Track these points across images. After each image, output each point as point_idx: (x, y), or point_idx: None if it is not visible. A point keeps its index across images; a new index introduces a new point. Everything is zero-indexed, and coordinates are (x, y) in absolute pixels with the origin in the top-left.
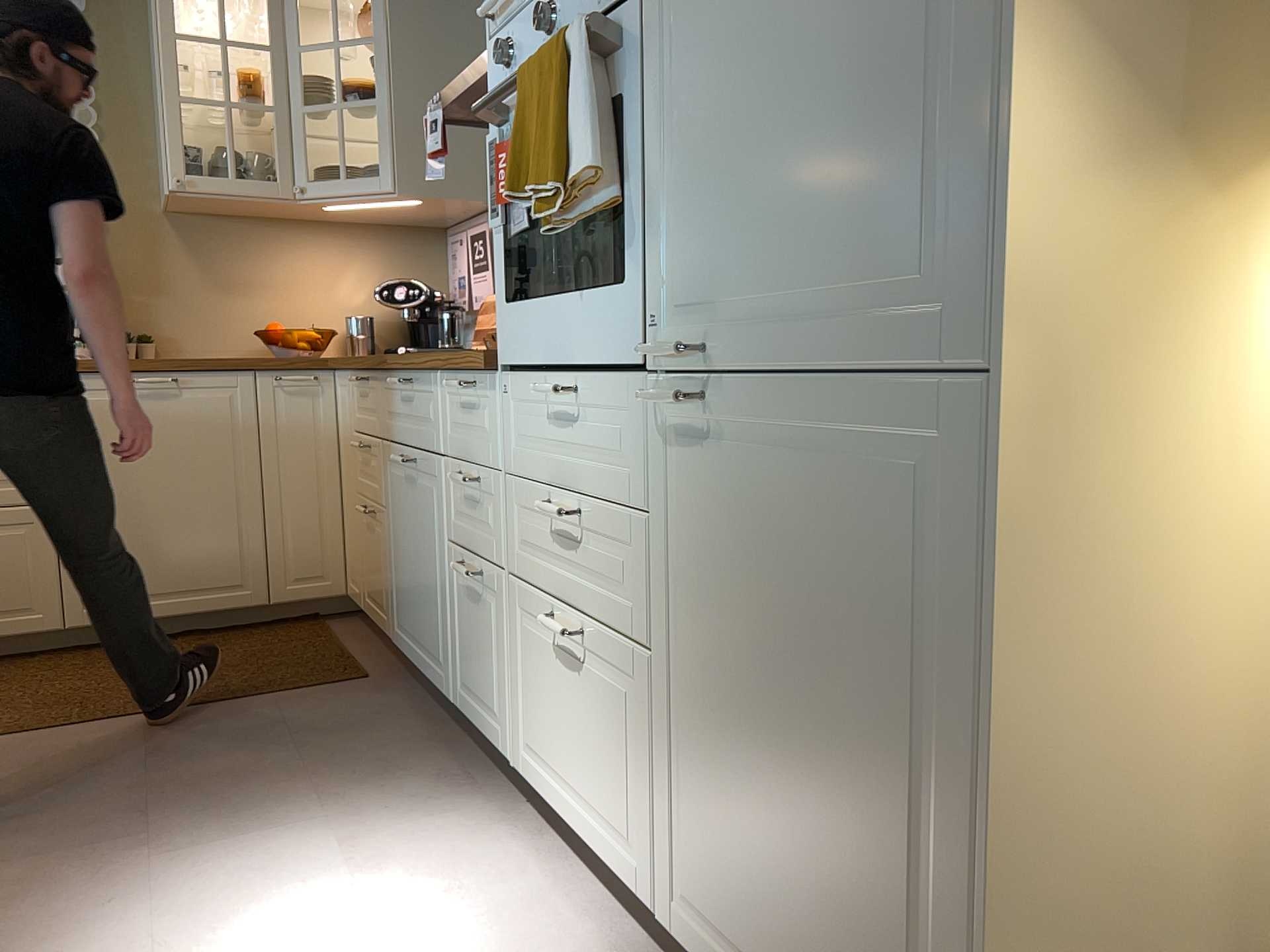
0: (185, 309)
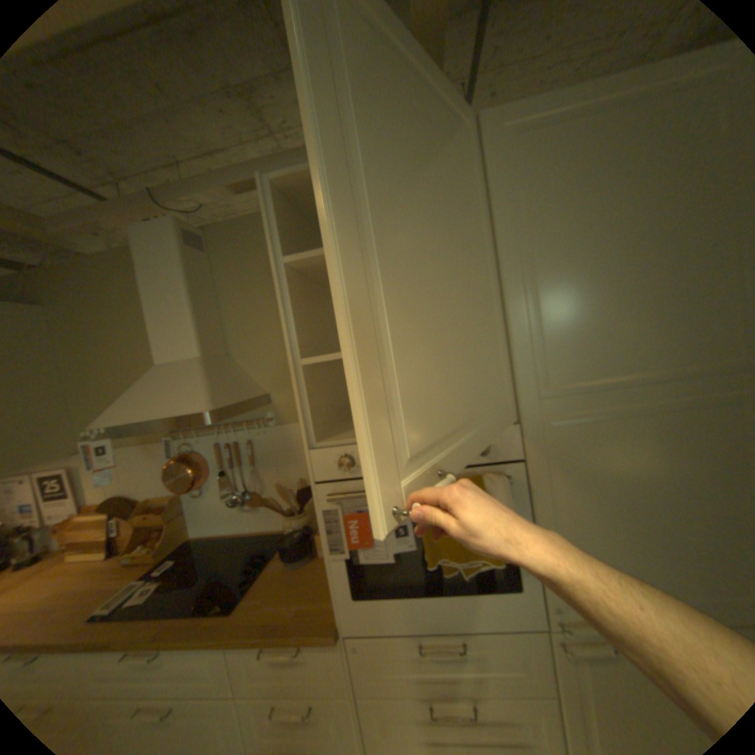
0: None
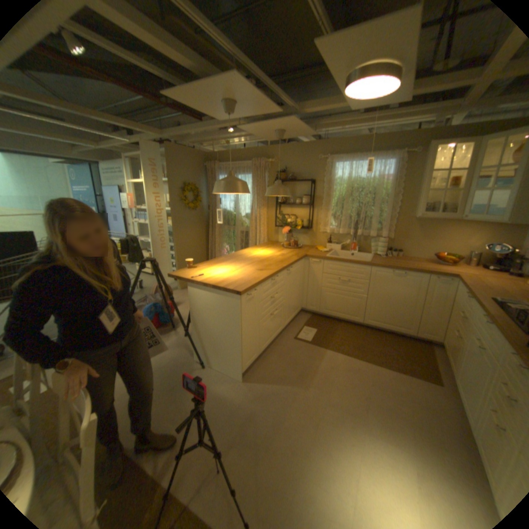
0: (414, 243)
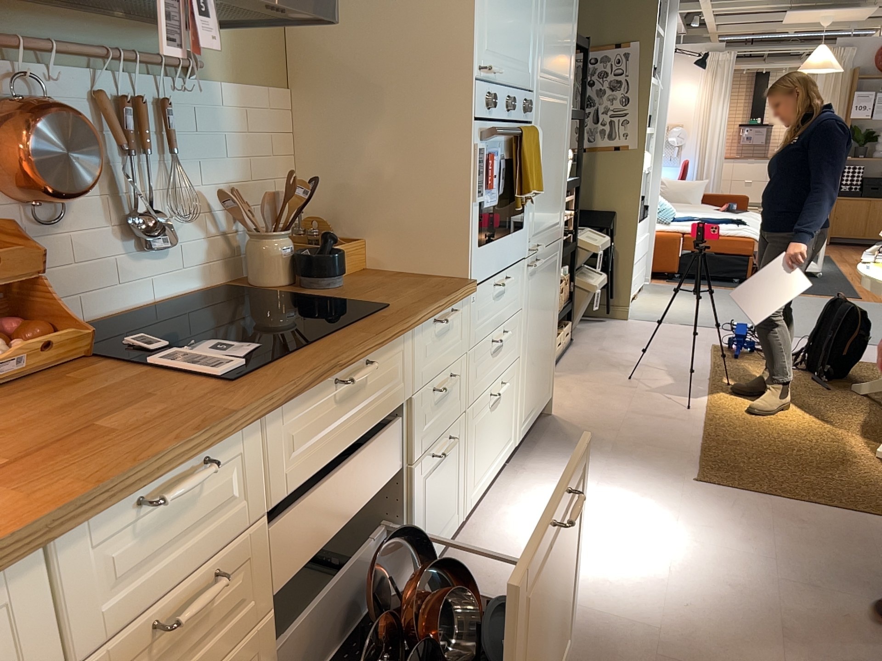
0: None
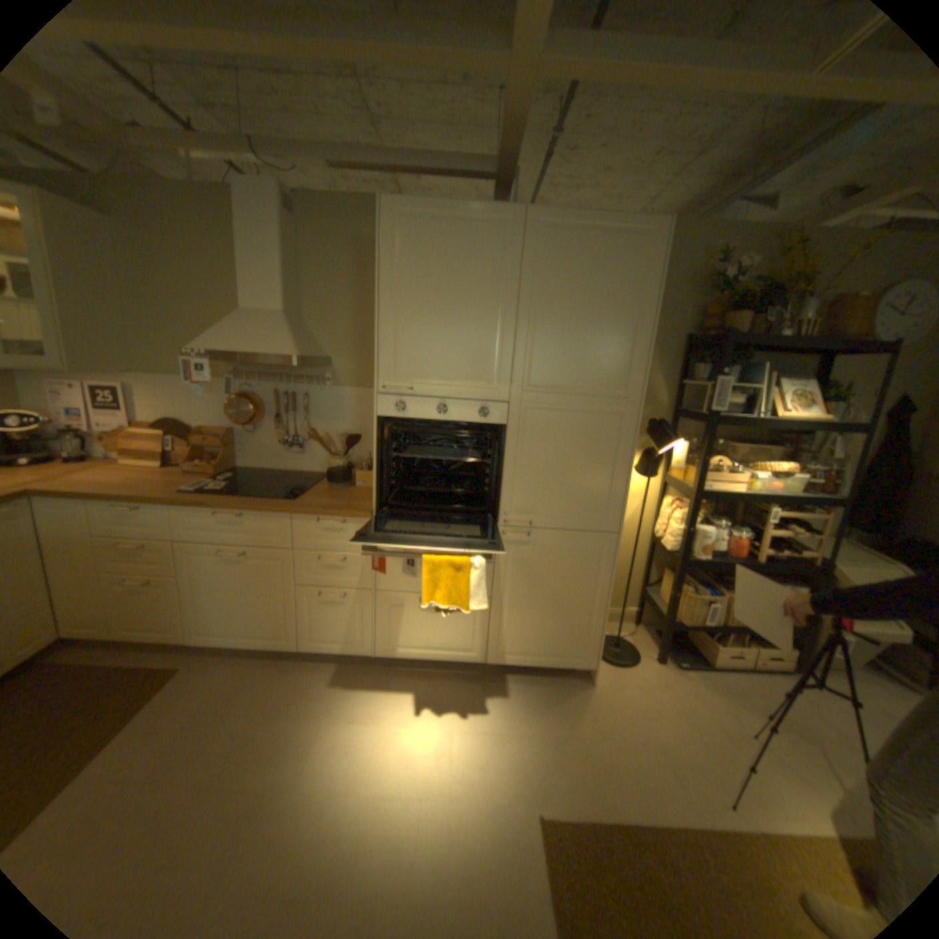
0: None
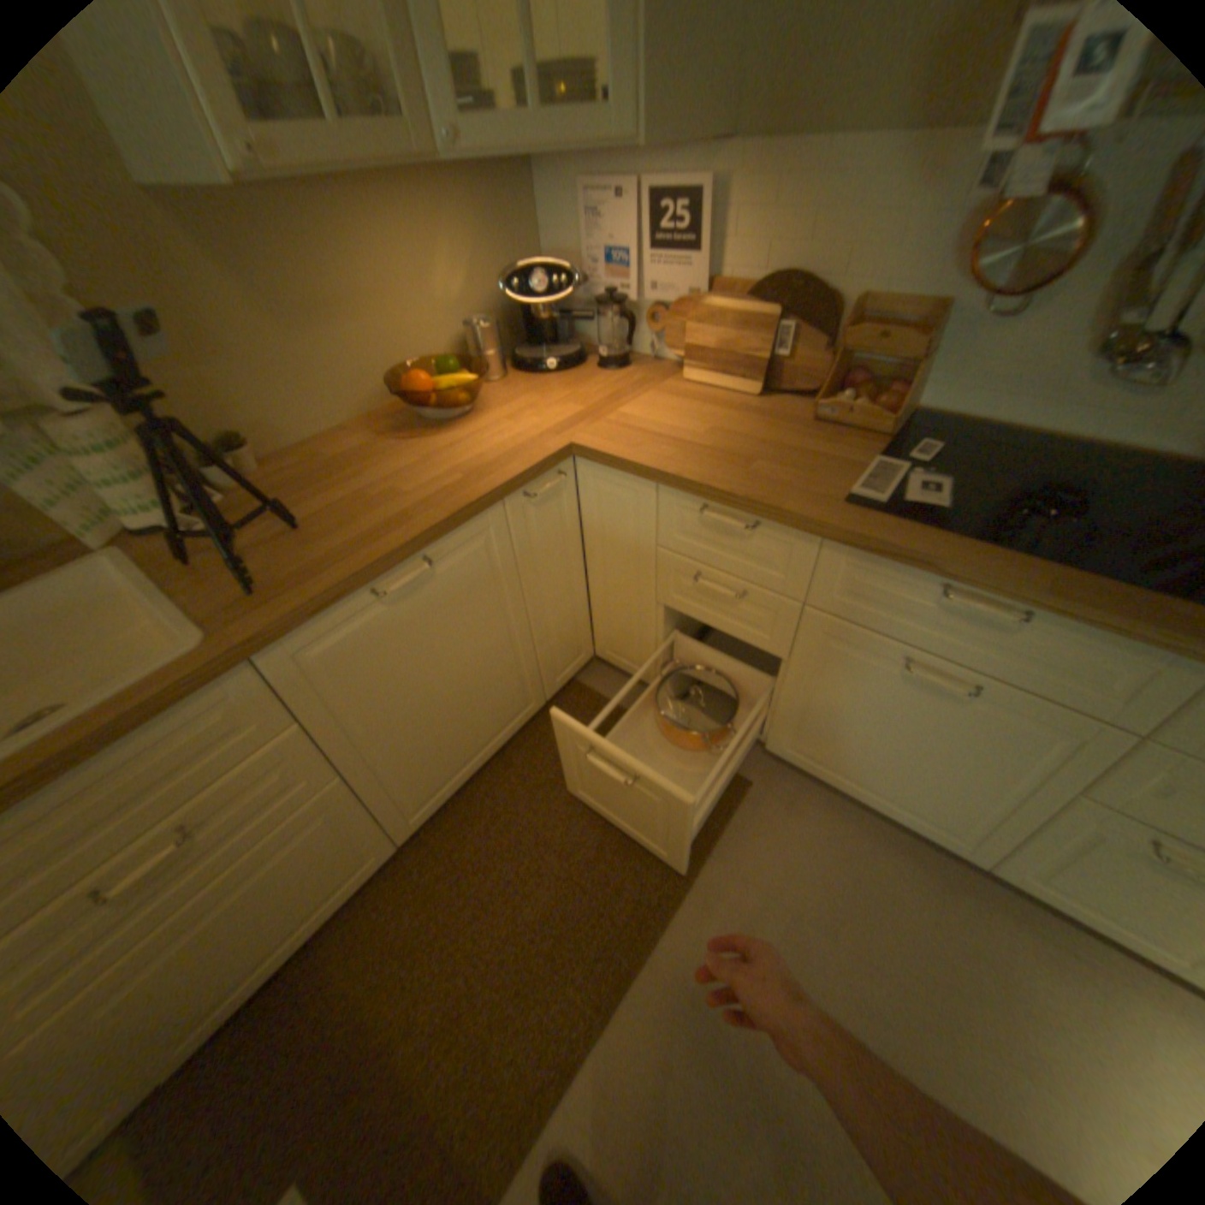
0: (259, 372)
